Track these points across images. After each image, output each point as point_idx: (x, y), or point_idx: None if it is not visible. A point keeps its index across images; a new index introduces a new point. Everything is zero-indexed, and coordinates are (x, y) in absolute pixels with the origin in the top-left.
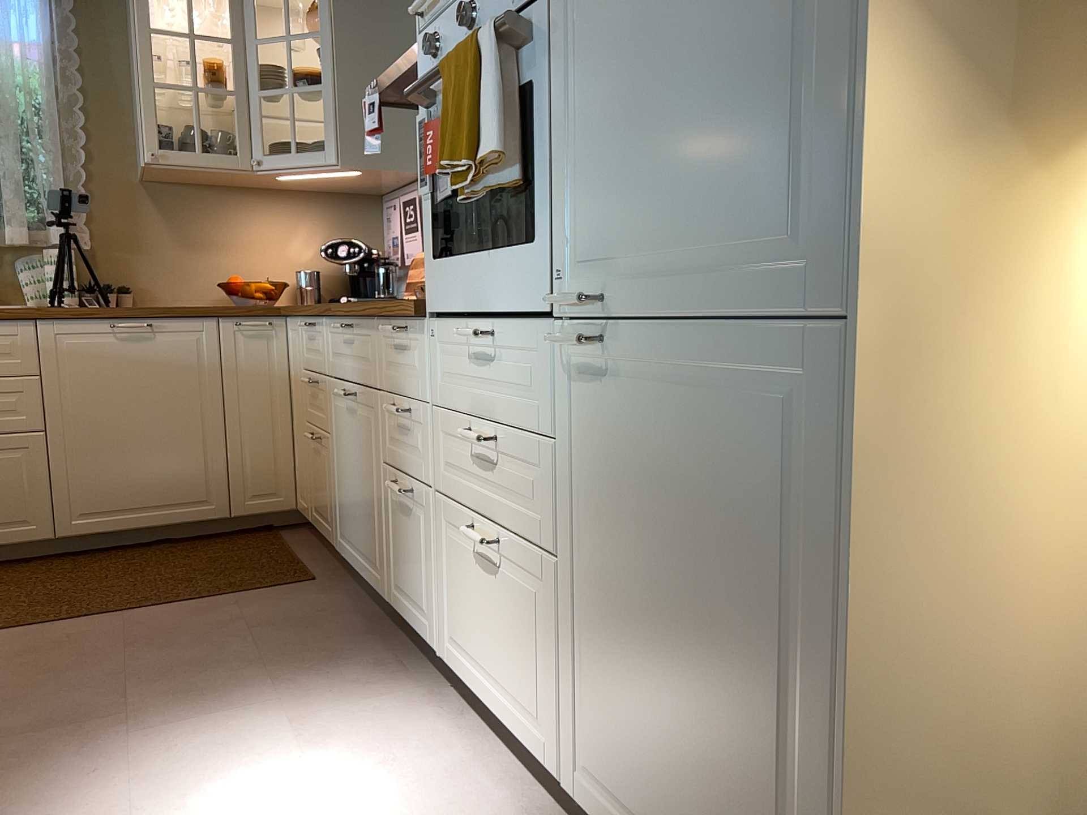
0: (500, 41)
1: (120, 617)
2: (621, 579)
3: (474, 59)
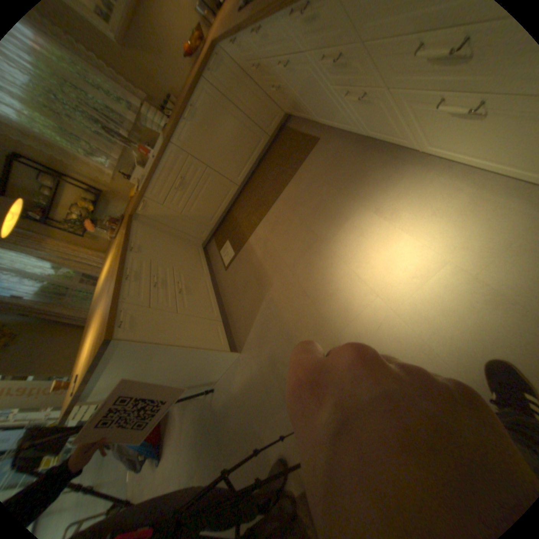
0: None
1: (280, 199)
2: None
3: None
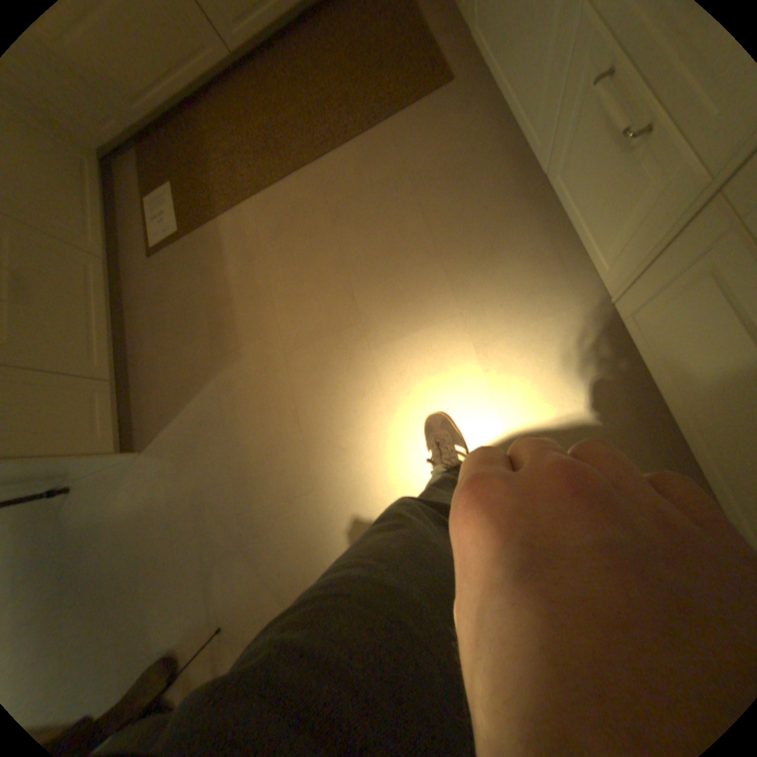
0: None
1: (314, 167)
2: None
3: None
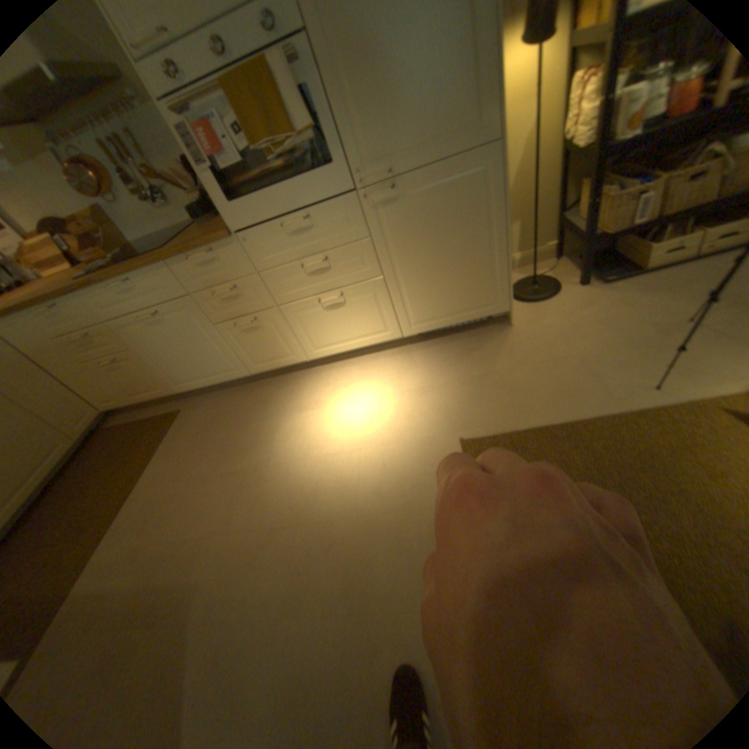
0: (285, 63)
1: (136, 491)
2: (415, 259)
3: (262, 76)
